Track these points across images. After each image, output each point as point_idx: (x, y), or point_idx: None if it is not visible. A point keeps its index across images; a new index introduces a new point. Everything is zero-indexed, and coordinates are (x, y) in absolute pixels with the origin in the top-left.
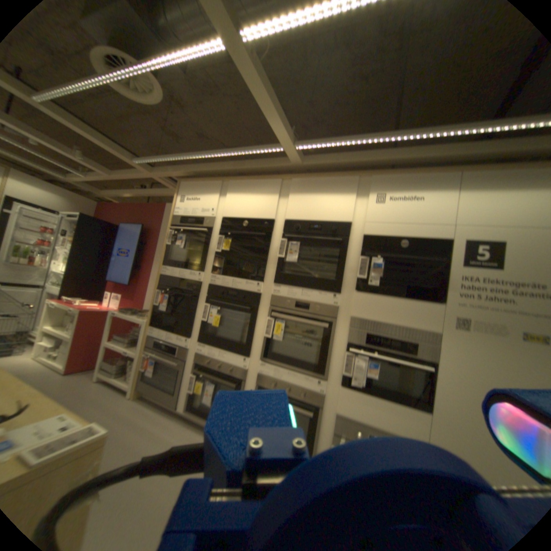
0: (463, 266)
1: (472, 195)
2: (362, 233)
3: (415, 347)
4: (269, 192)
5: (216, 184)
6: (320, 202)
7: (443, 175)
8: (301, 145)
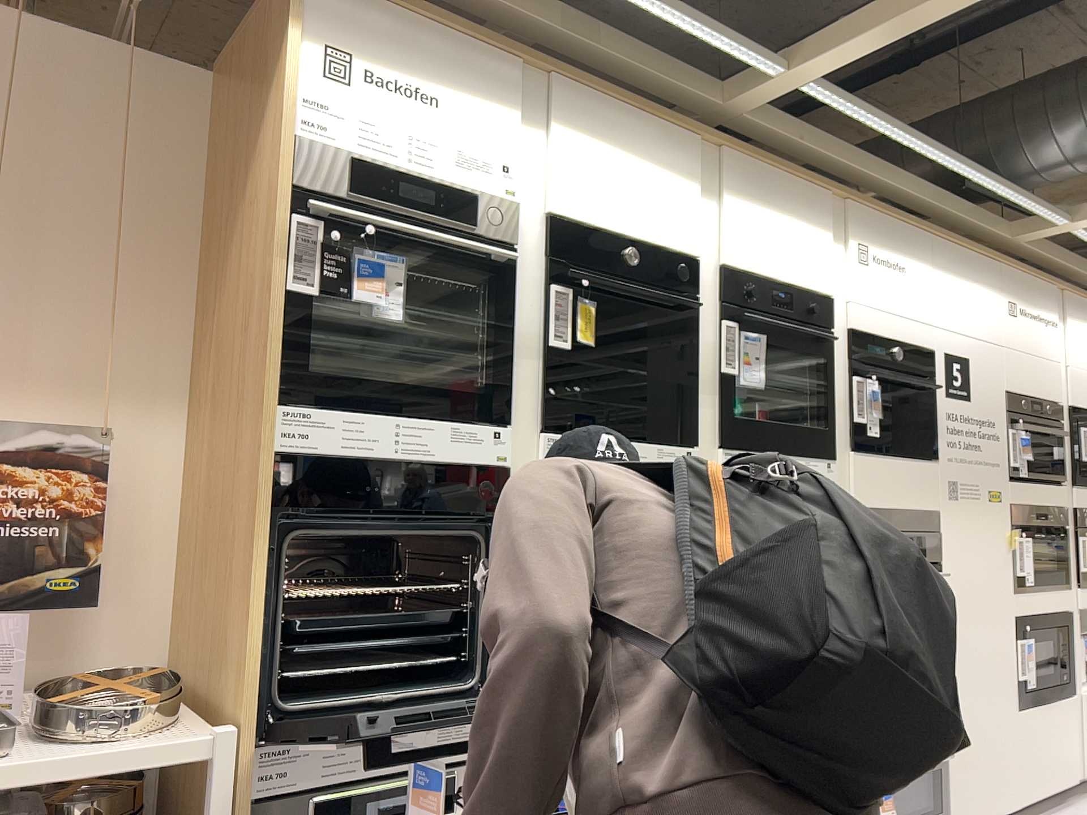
0: (945, 397)
1: (941, 281)
2: (845, 326)
3: (923, 543)
4: (681, 170)
5: (507, 68)
6: (783, 237)
7: (917, 237)
8: (805, 89)
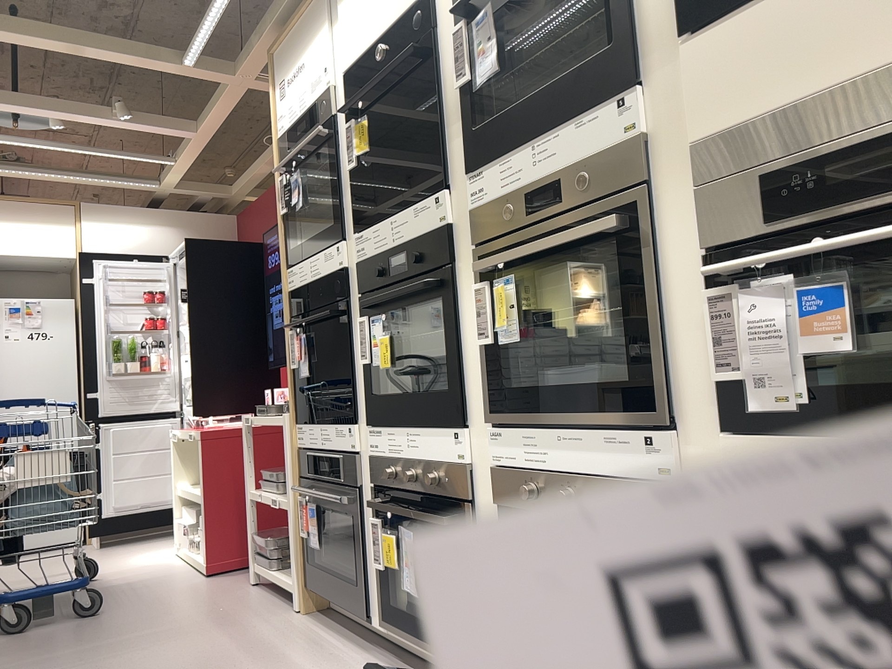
0: None
1: None
2: None
3: None
4: None
5: (319, 3)
6: None
7: None
8: None
